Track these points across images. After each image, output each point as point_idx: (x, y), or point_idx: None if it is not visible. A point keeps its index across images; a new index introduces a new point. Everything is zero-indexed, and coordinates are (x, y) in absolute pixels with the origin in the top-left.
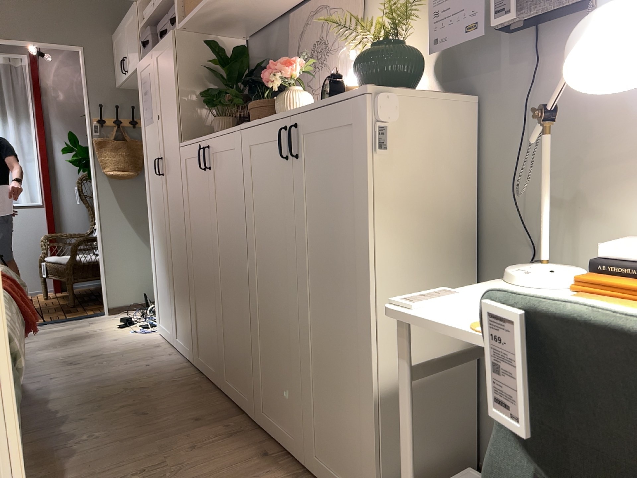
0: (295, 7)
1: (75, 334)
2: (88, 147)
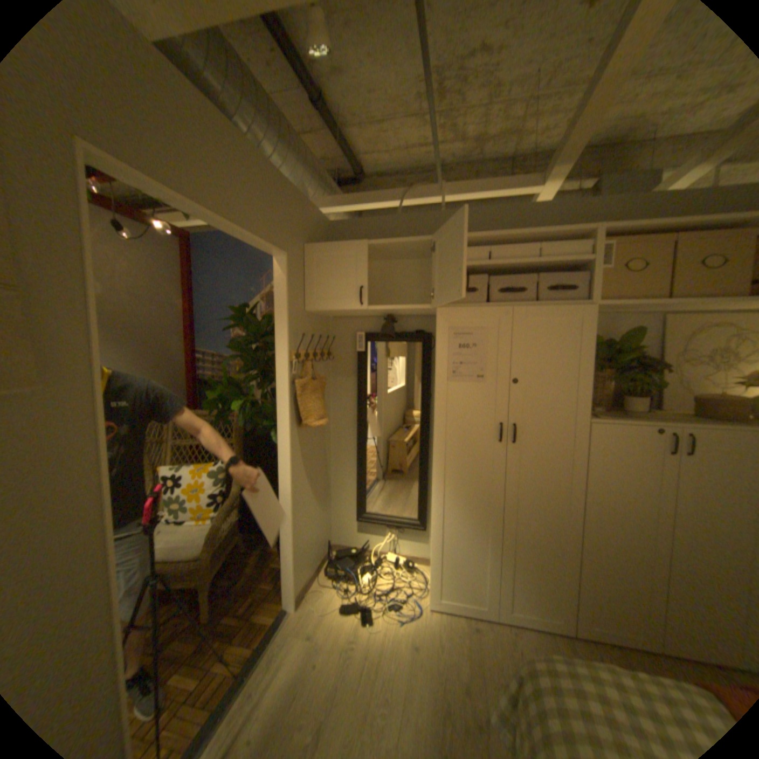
0: (682, 314)
1: (345, 673)
2: (278, 390)
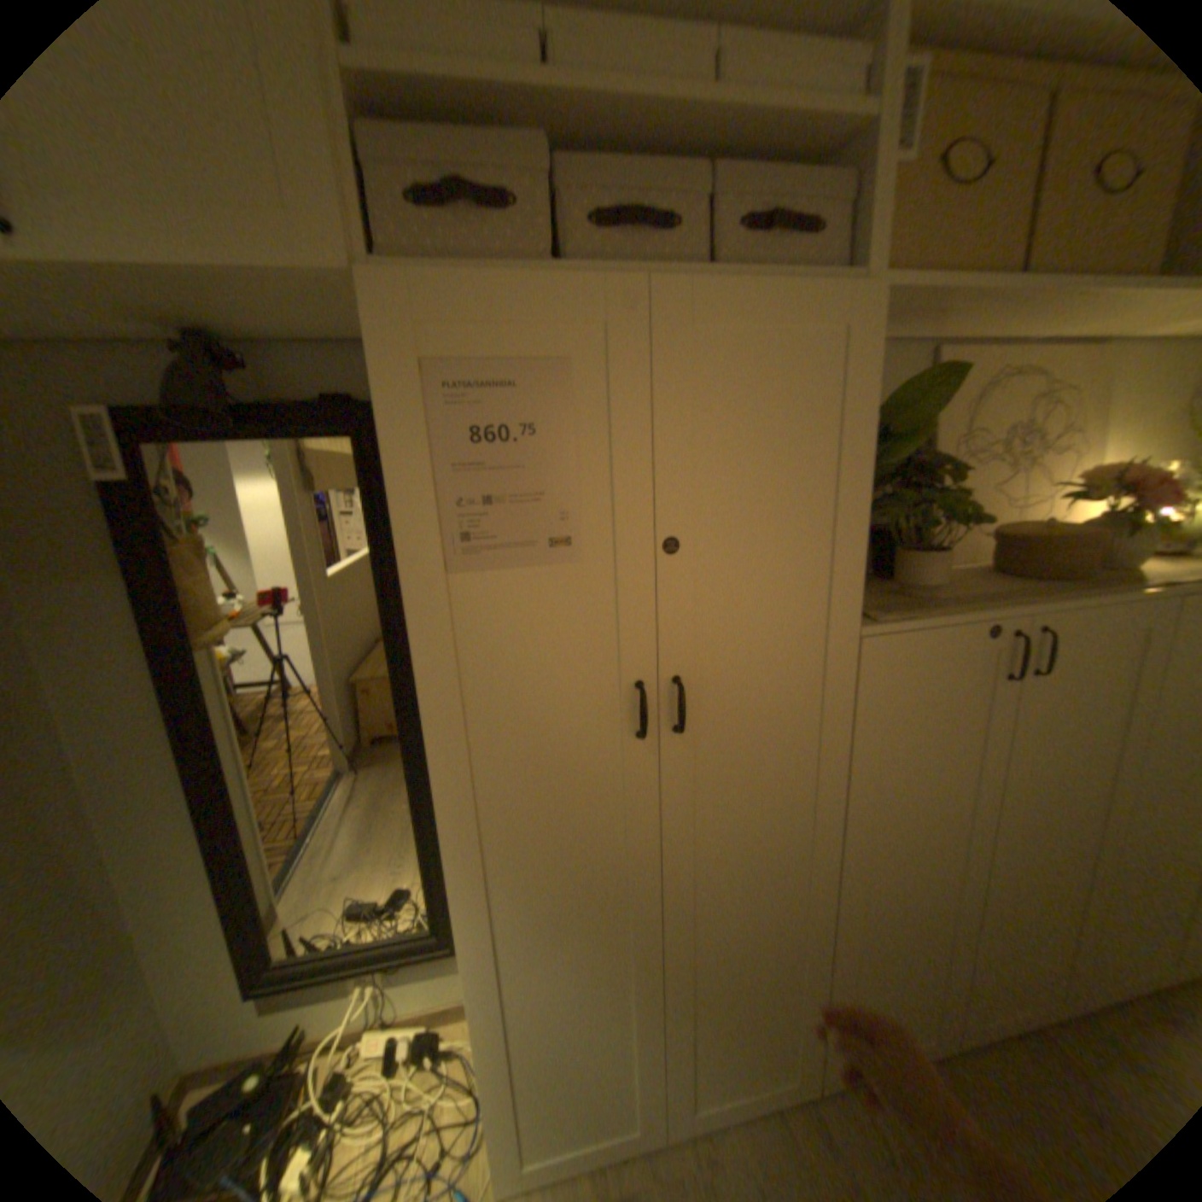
0: (970, 343)
1: None
2: None
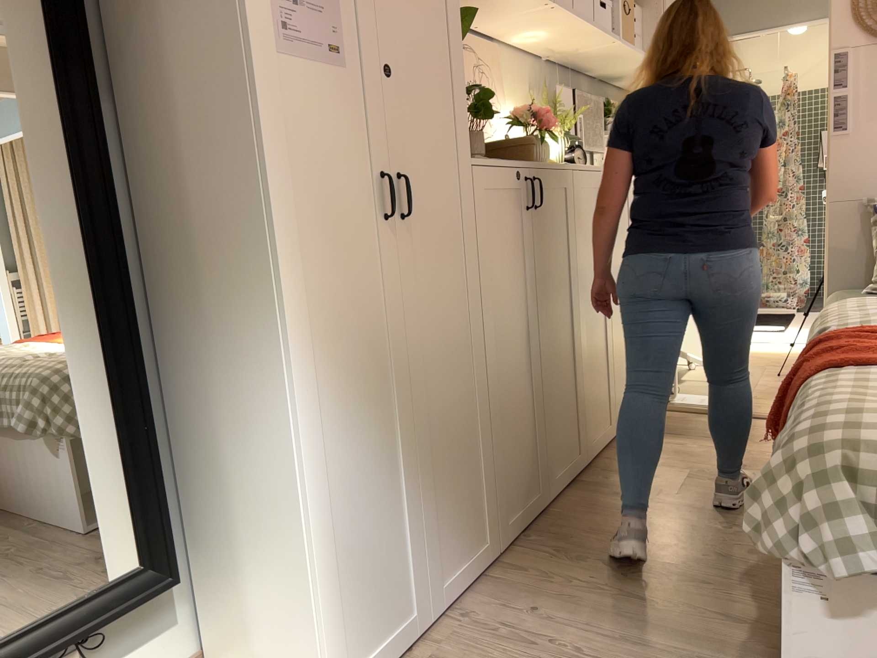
0: None
1: None
2: None
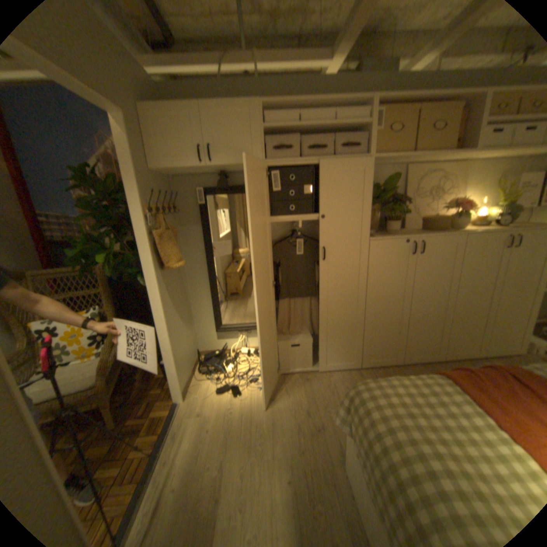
0: (417, 163)
1: (230, 428)
2: (138, 241)
